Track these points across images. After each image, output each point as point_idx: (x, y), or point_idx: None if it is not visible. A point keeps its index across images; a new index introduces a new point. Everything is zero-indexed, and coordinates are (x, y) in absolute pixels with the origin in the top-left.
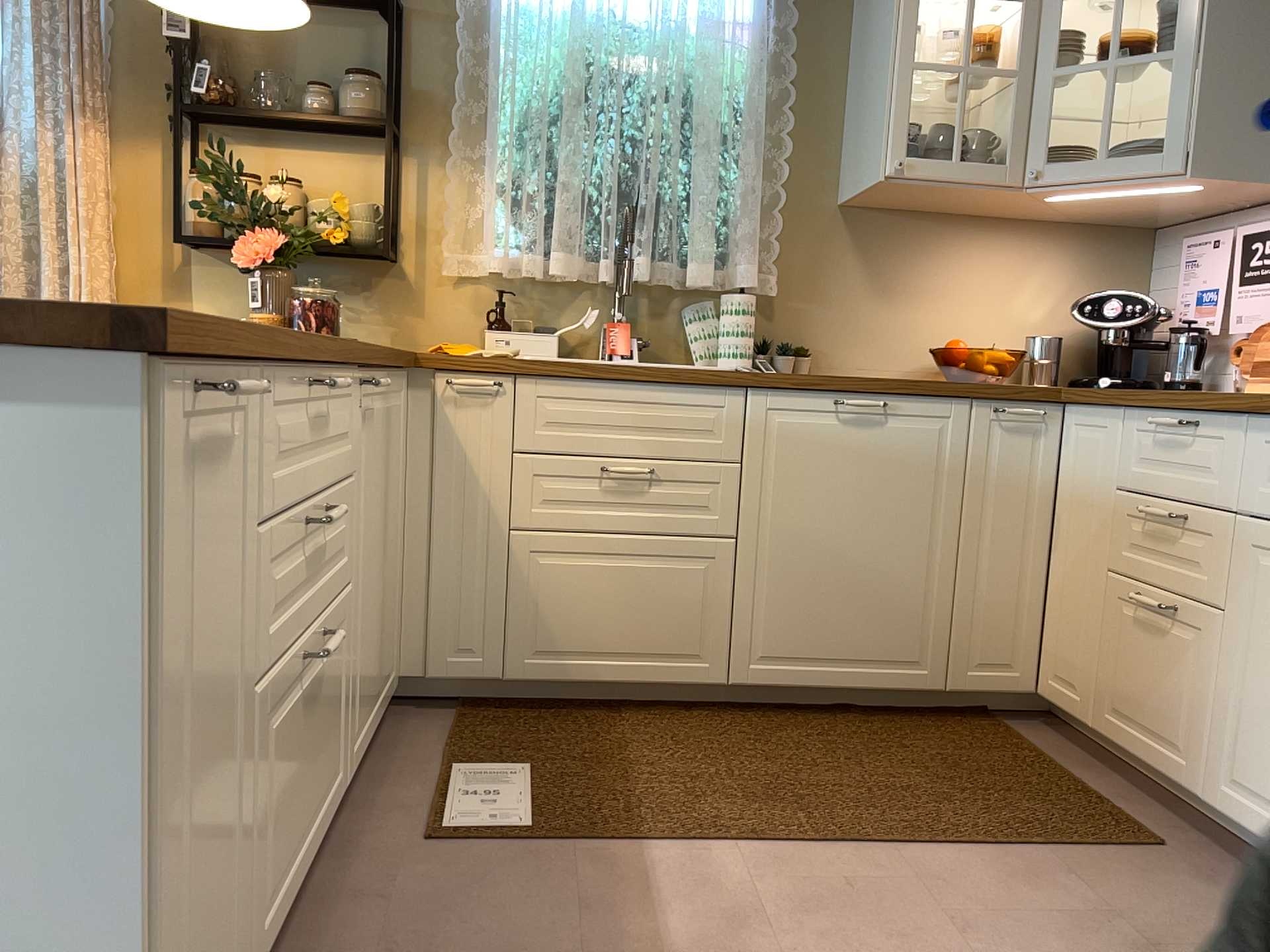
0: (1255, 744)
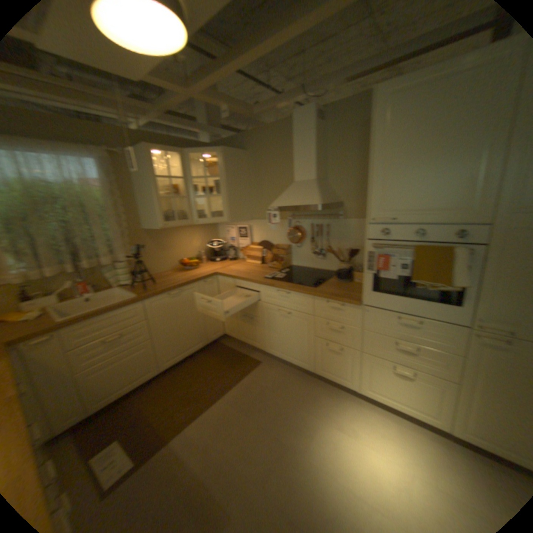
0: (273, 341)
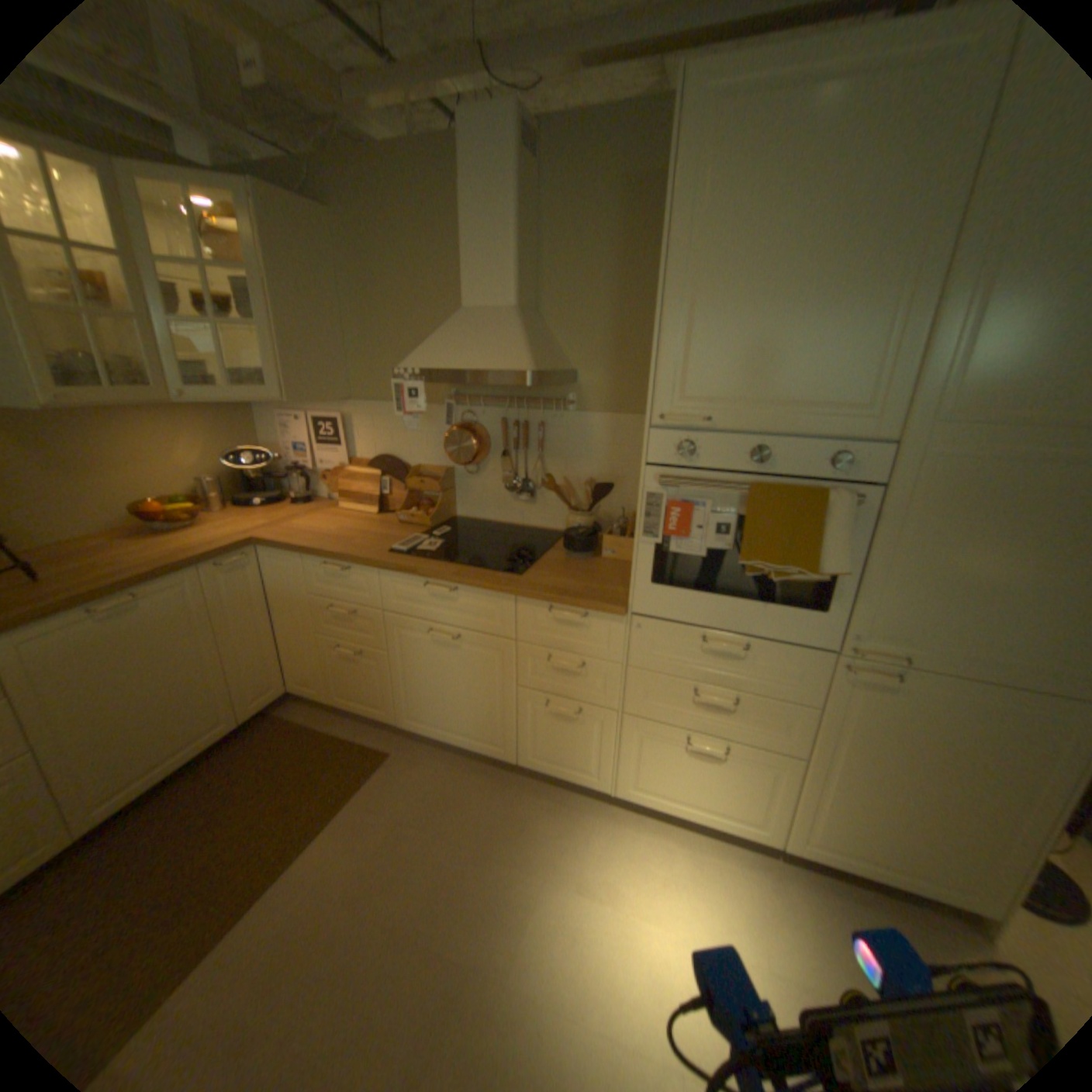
0: (414, 703)
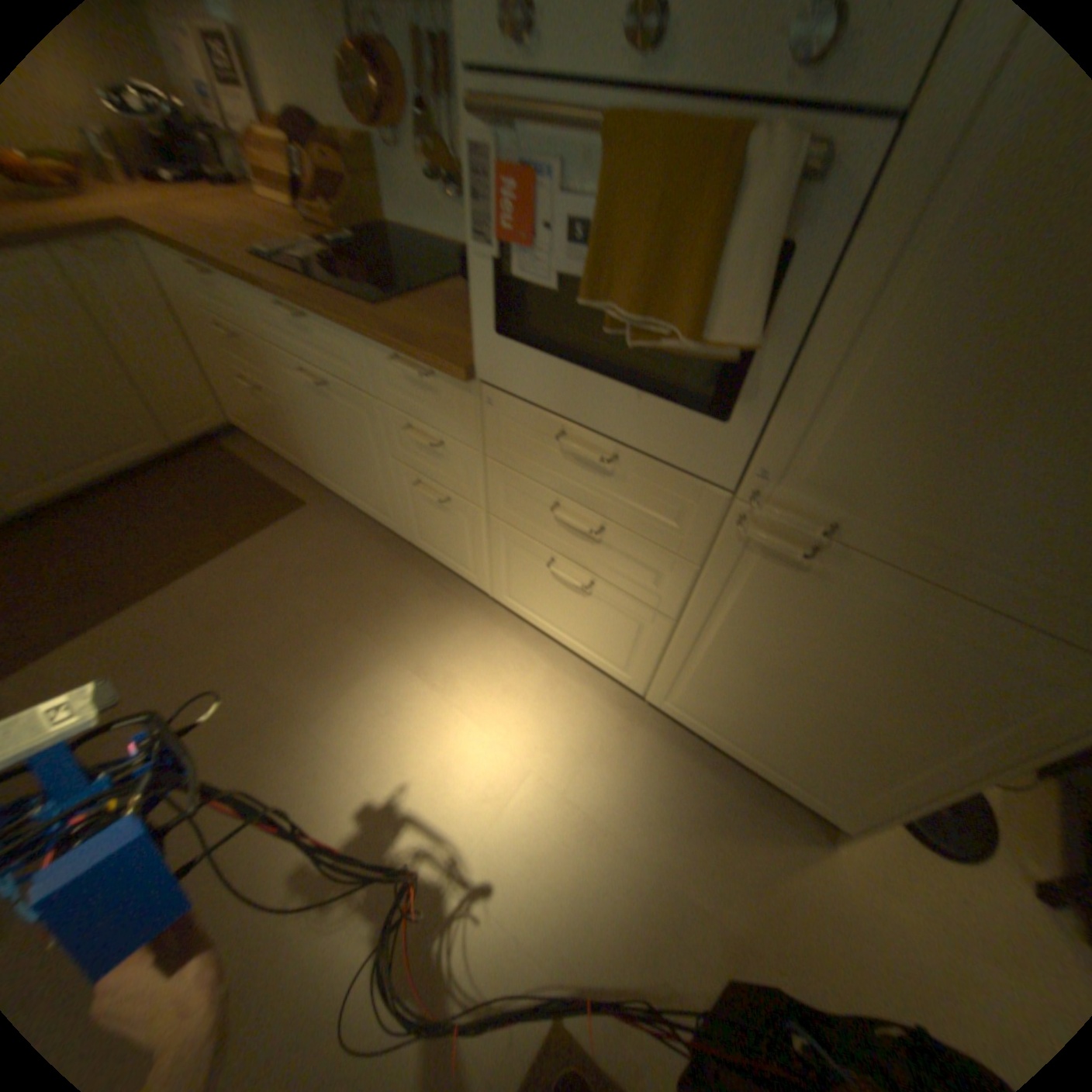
0: (312, 454)
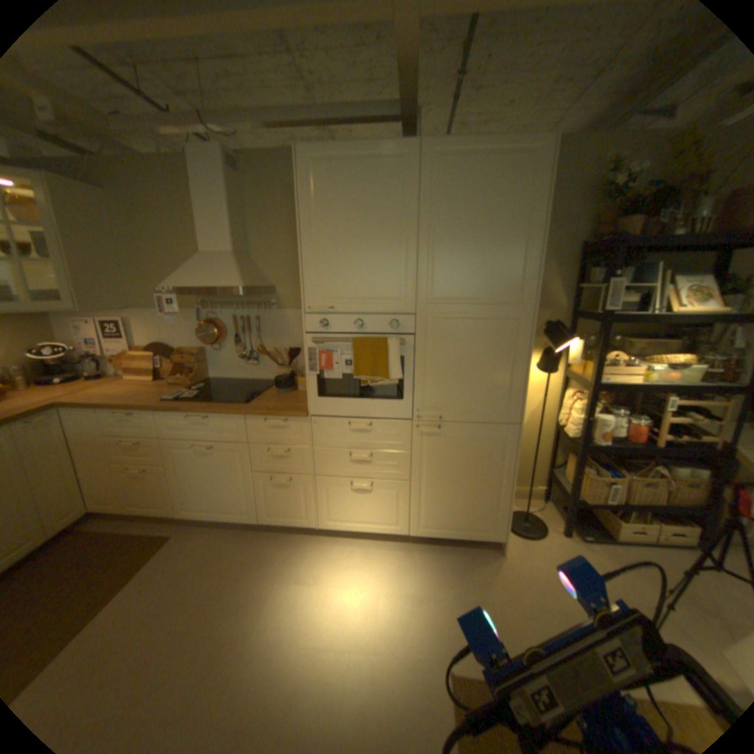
0: (185, 498)
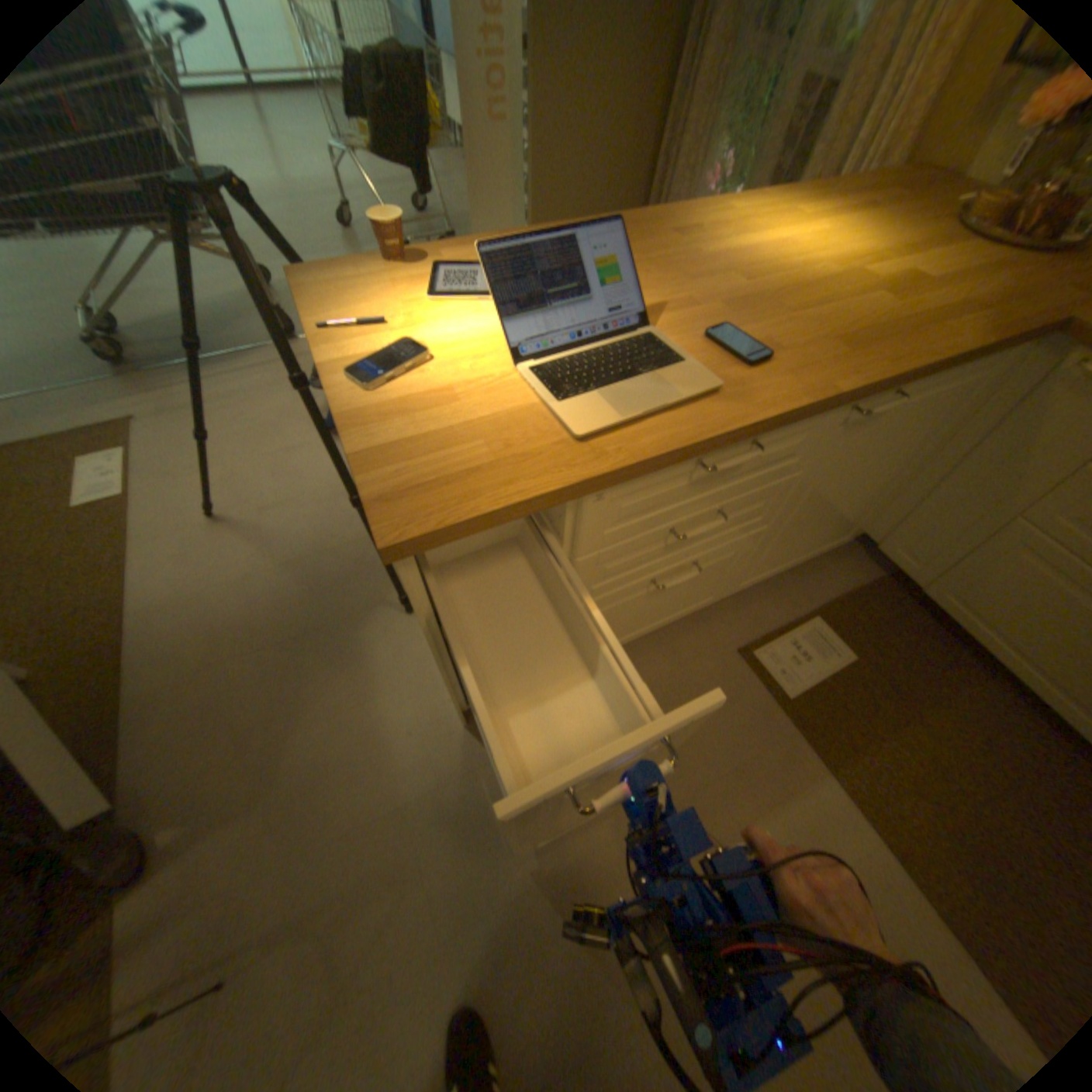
0: None
